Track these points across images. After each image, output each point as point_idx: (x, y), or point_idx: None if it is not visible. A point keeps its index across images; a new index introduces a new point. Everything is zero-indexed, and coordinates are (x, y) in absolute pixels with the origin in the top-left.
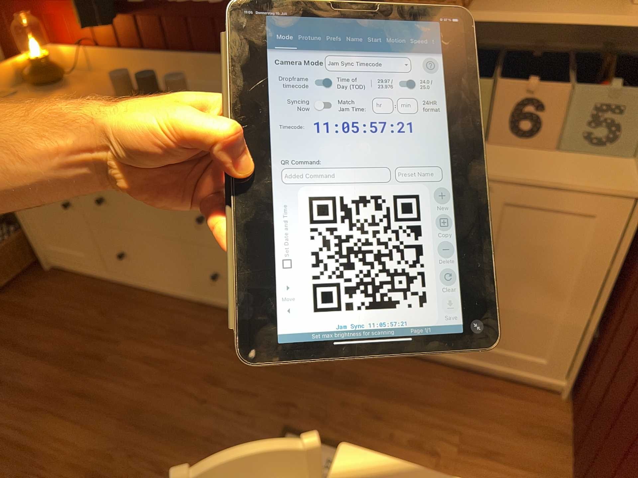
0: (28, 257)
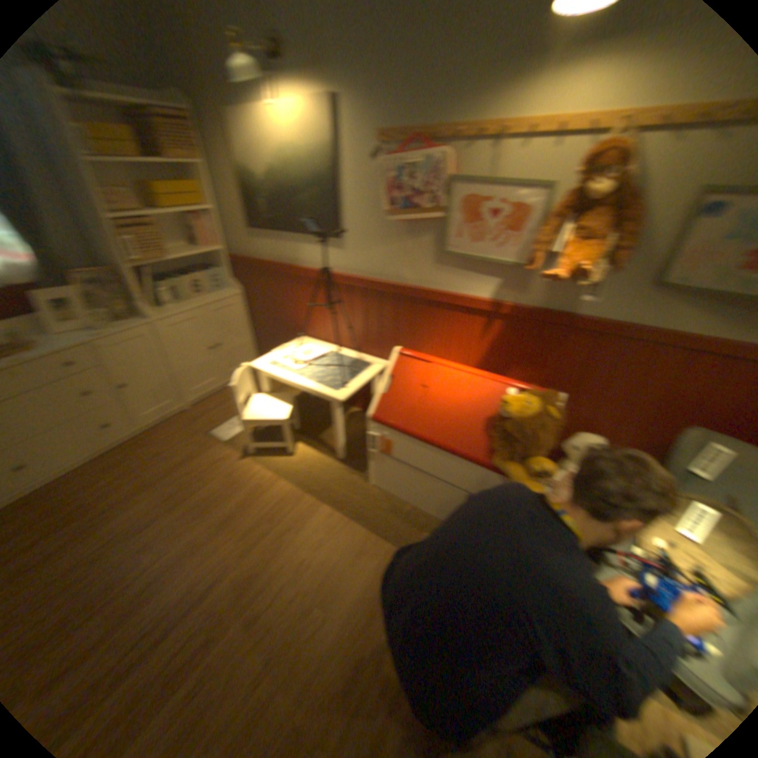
0: None
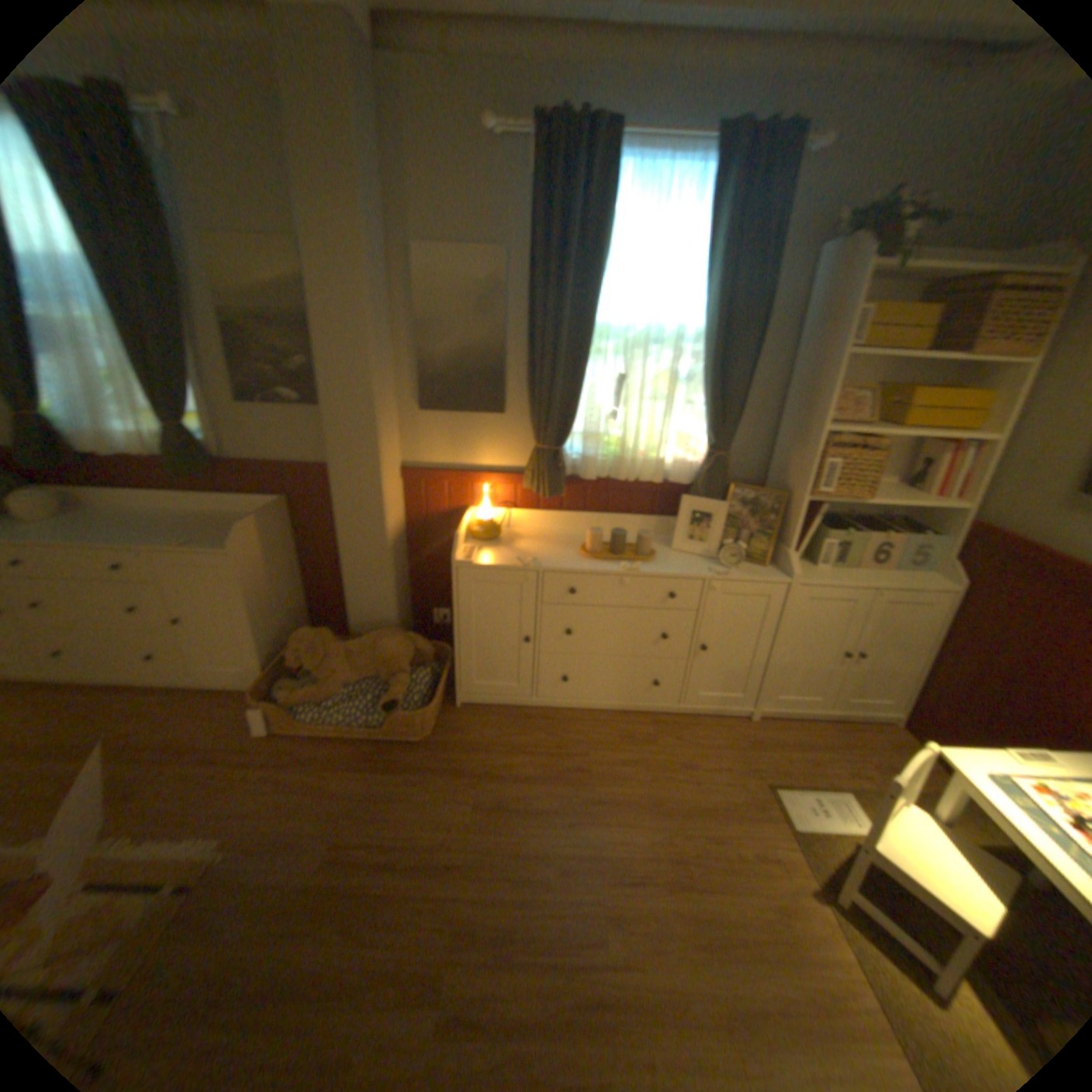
0: (439, 699)
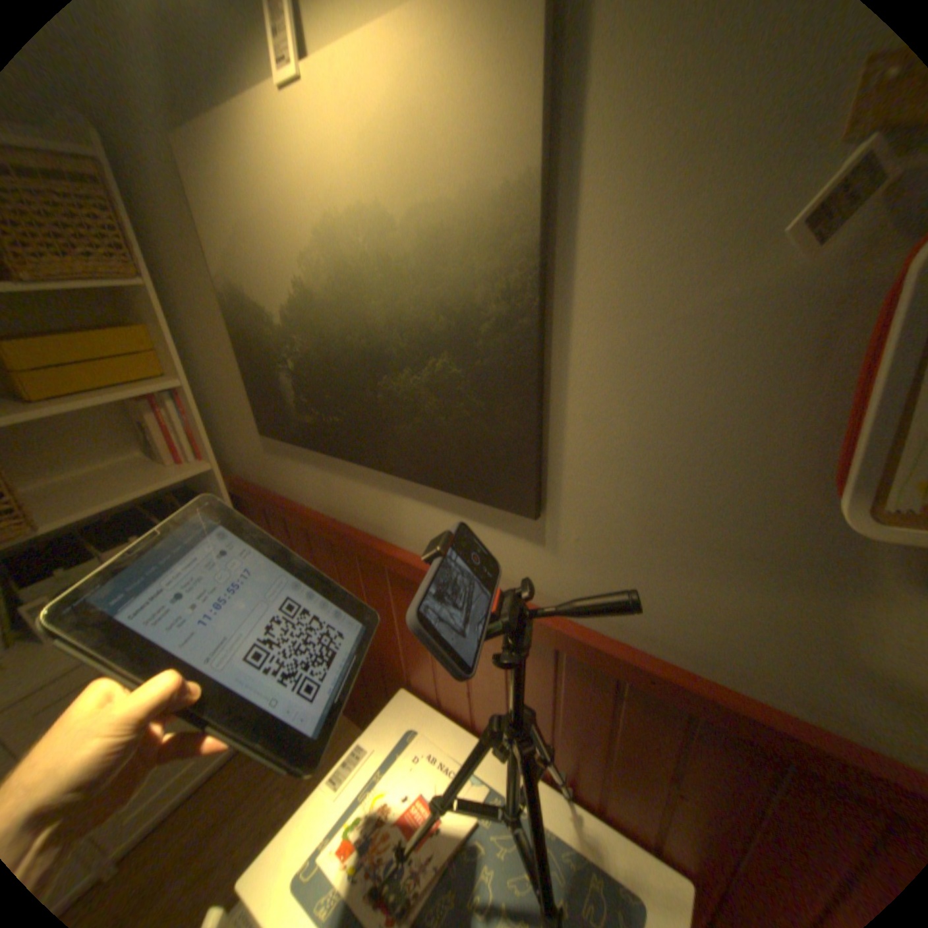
0: None
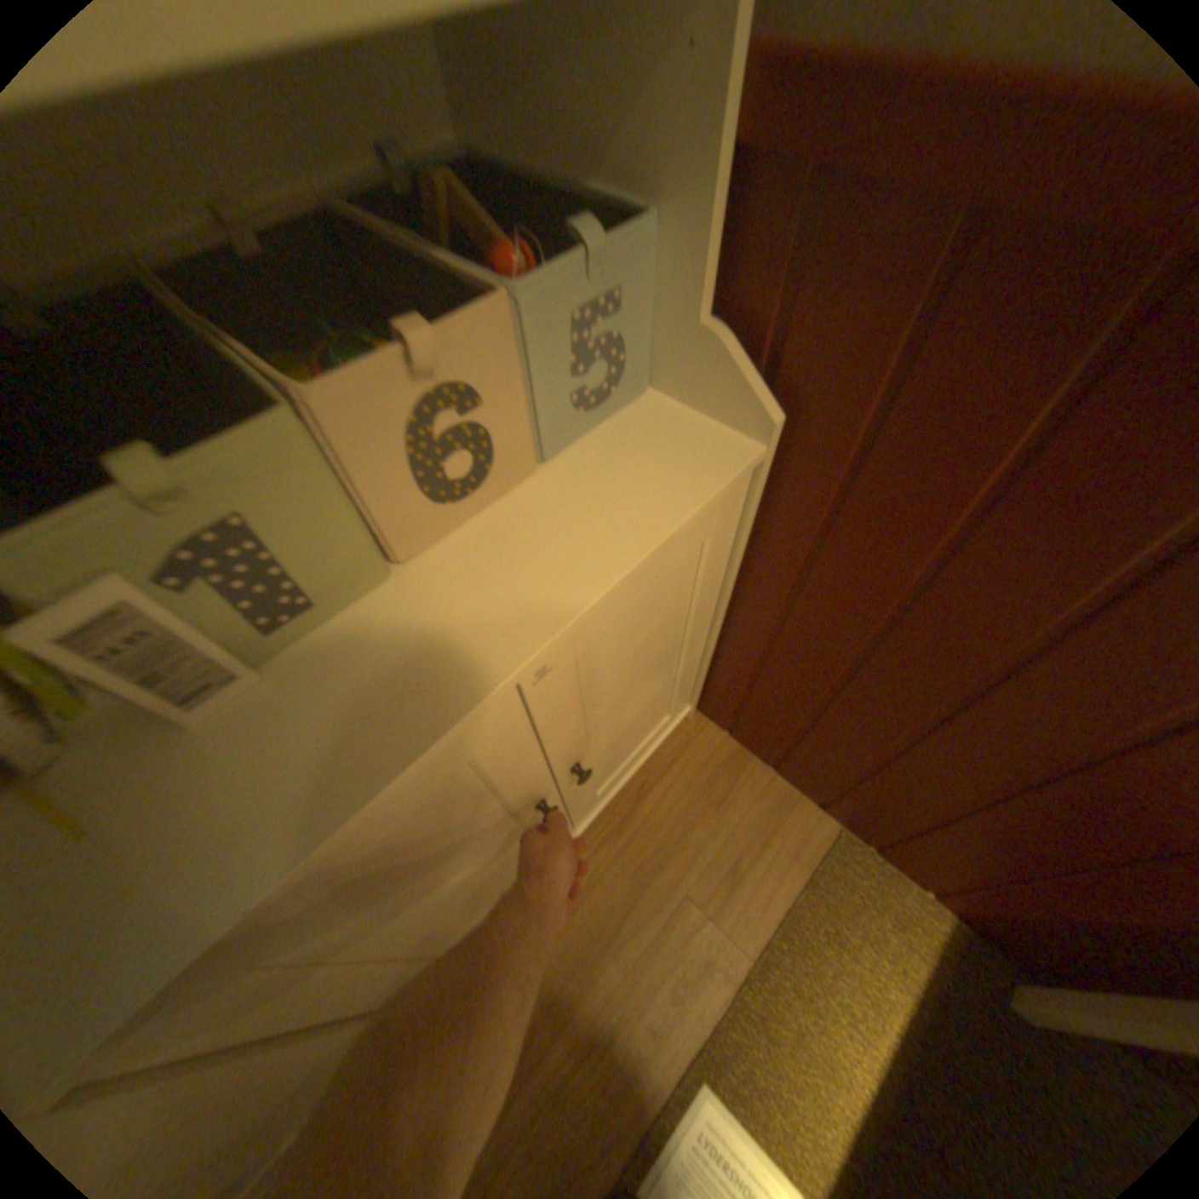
0: None
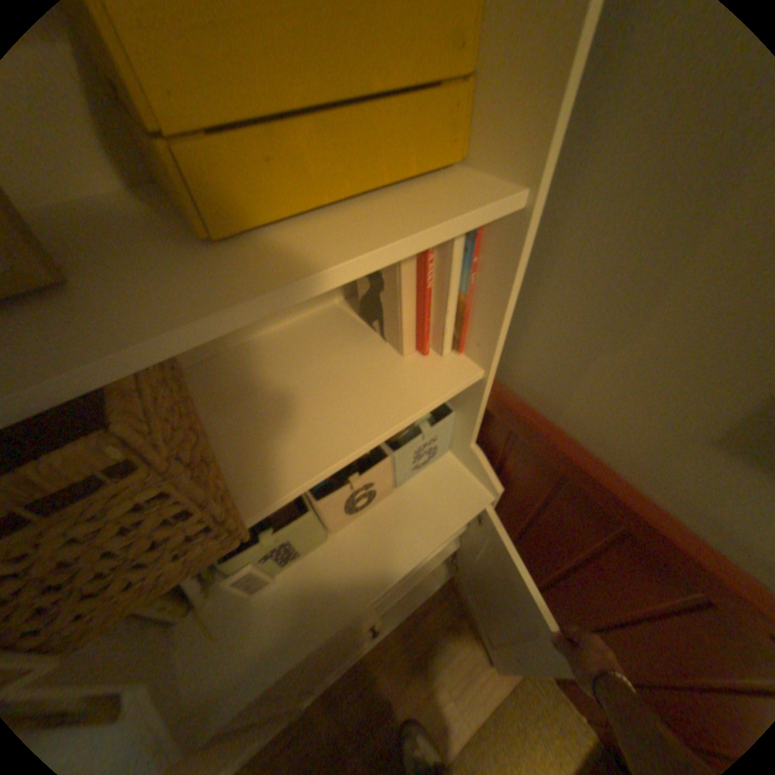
0: None
